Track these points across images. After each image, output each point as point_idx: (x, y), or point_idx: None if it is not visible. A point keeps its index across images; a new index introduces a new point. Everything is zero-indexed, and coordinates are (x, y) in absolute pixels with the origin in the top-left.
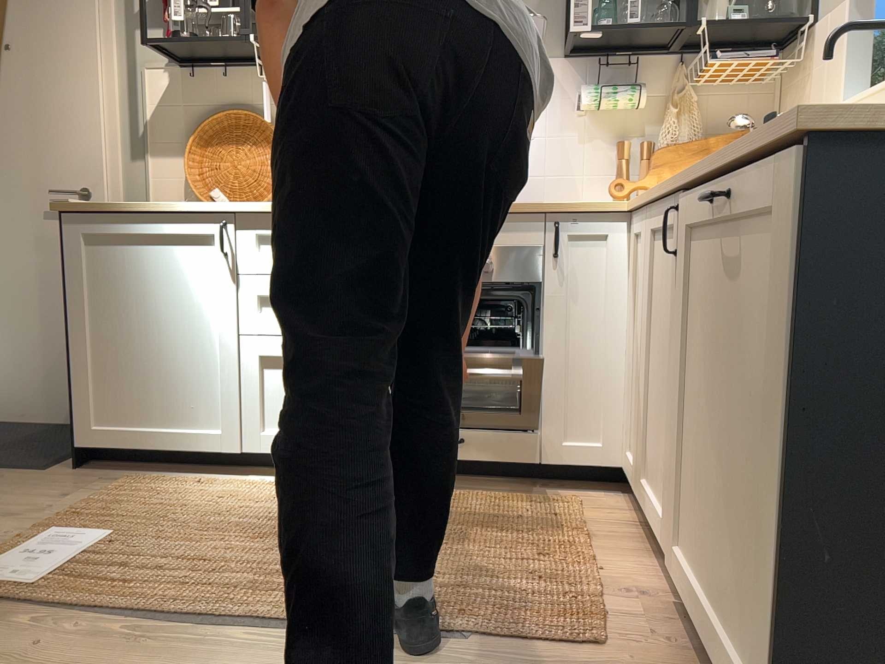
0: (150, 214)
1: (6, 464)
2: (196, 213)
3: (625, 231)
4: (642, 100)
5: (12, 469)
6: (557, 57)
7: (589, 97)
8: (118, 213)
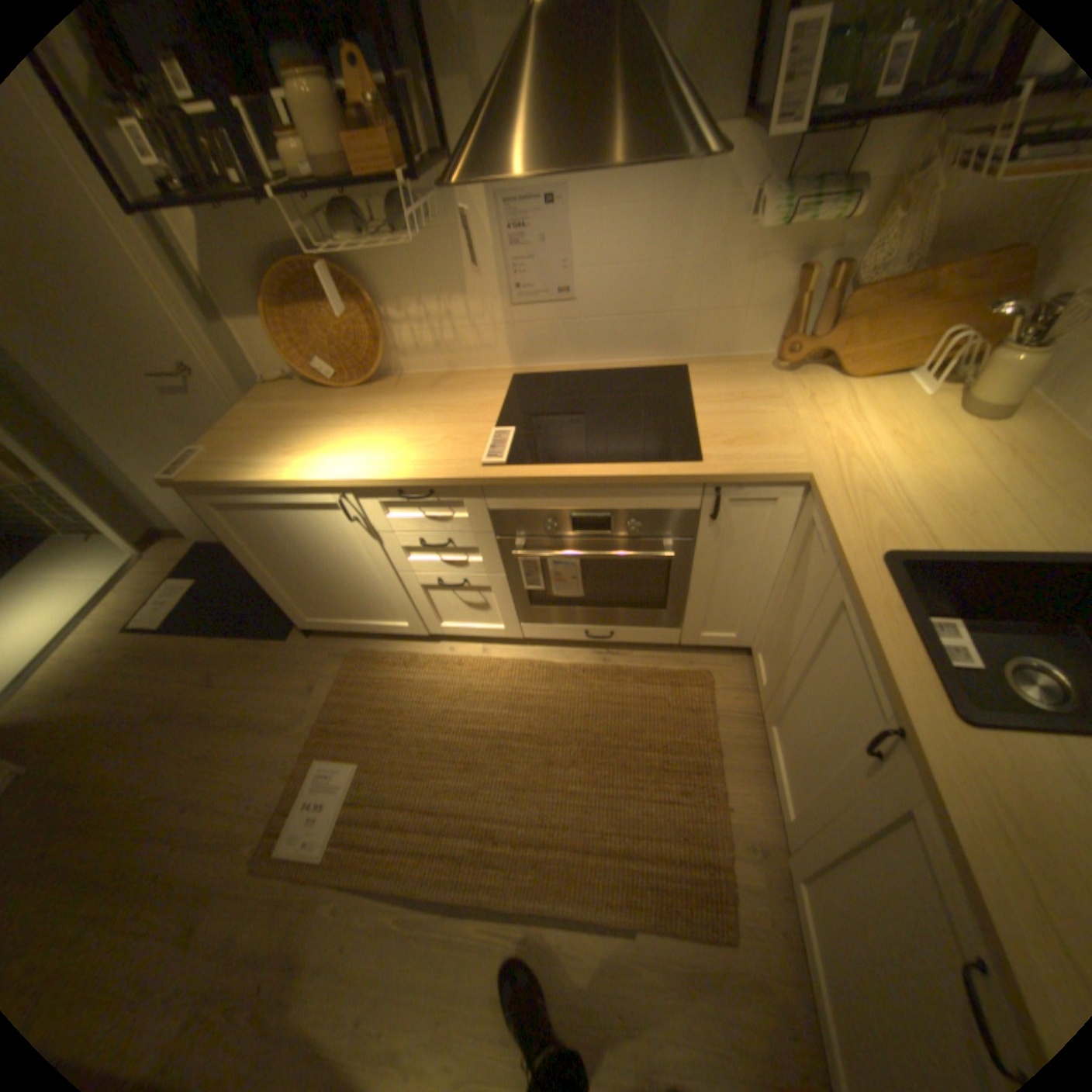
0: (261, 486)
1: (255, 631)
2: (308, 485)
3: (797, 494)
4: (859, 211)
5: (260, 638)
6: (736, 116)
7: (777, 197)
8: (228, 486)
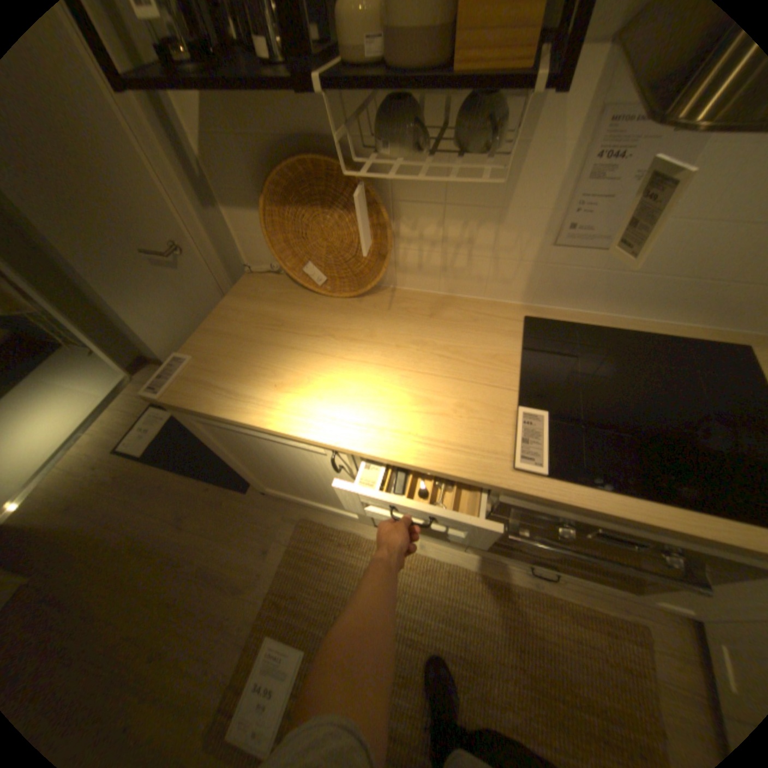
0: (248, 426)
1: (220, 479)
2: (300, 439)
3: None
4: None
5: (224, 487)
6: None
7: None
8: (214, 417)
